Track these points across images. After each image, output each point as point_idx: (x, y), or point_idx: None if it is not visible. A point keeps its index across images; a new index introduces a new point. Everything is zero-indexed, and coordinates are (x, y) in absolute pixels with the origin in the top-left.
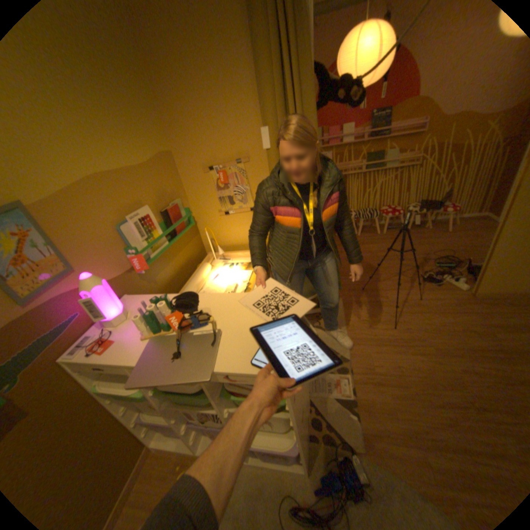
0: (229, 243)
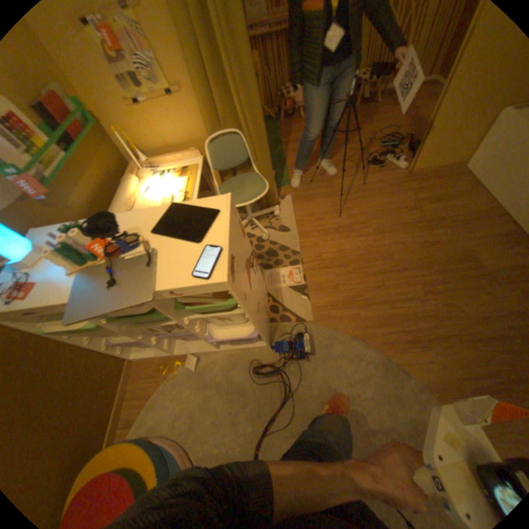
0: (151, 145)
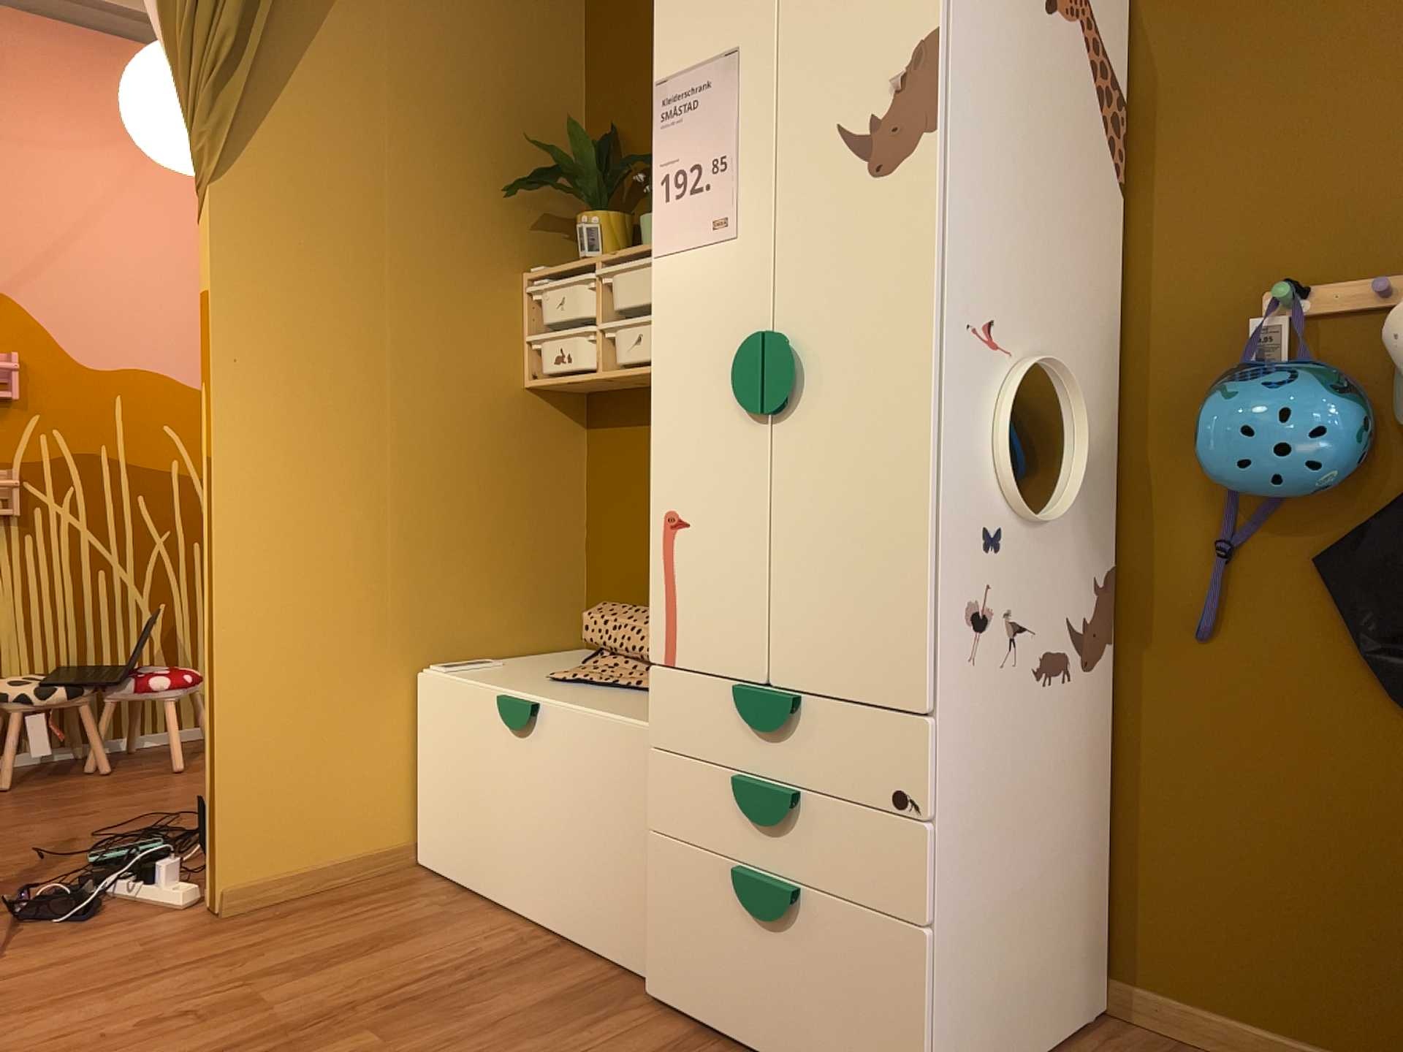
0: None
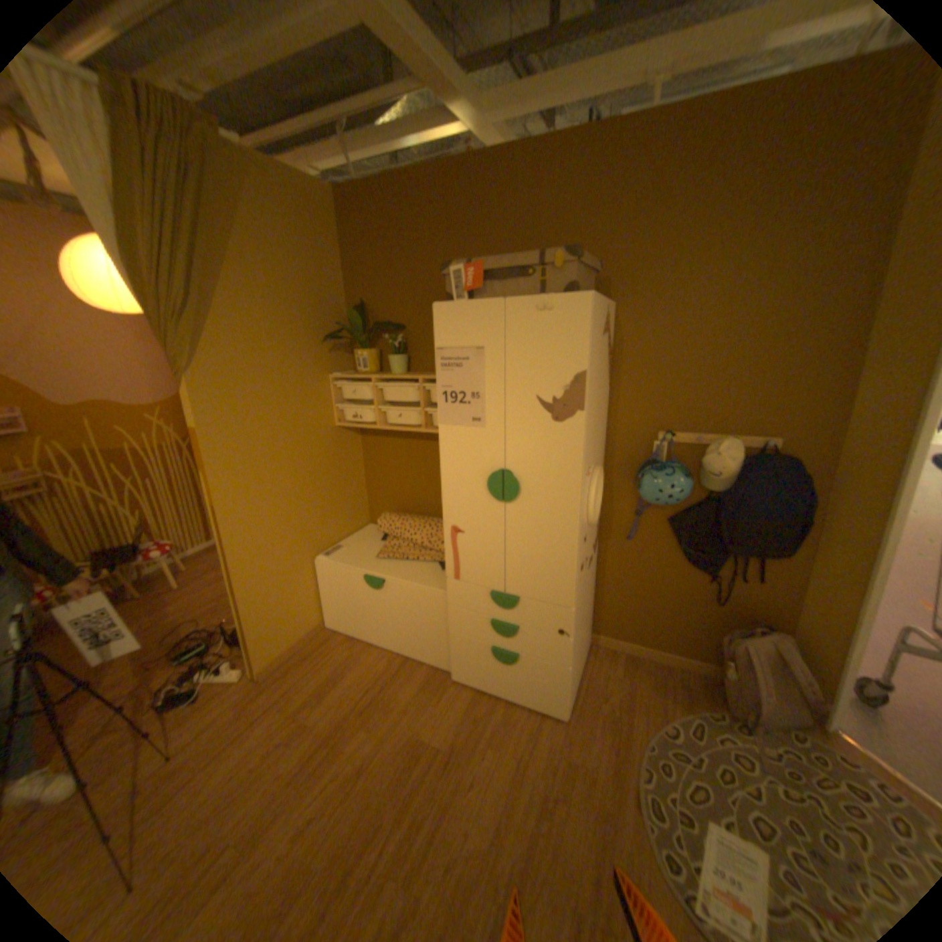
0: None
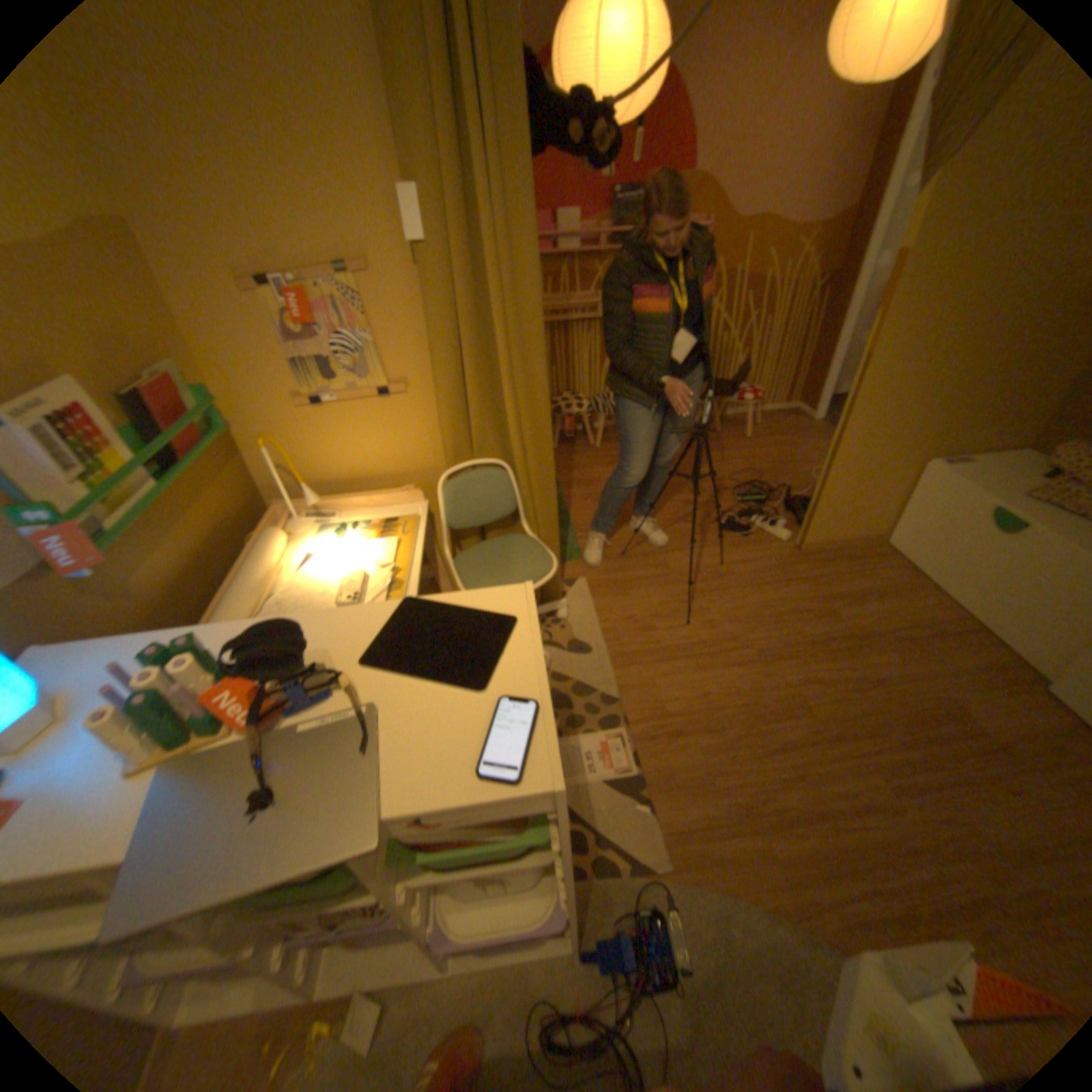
0: (327, 474)
